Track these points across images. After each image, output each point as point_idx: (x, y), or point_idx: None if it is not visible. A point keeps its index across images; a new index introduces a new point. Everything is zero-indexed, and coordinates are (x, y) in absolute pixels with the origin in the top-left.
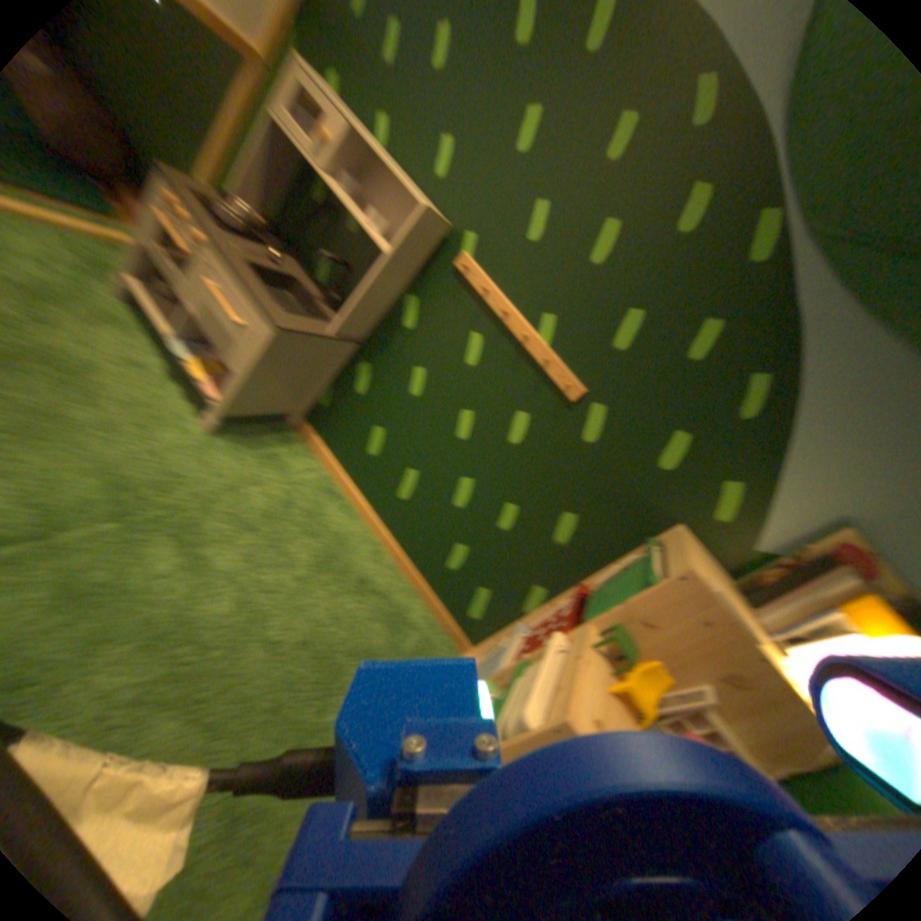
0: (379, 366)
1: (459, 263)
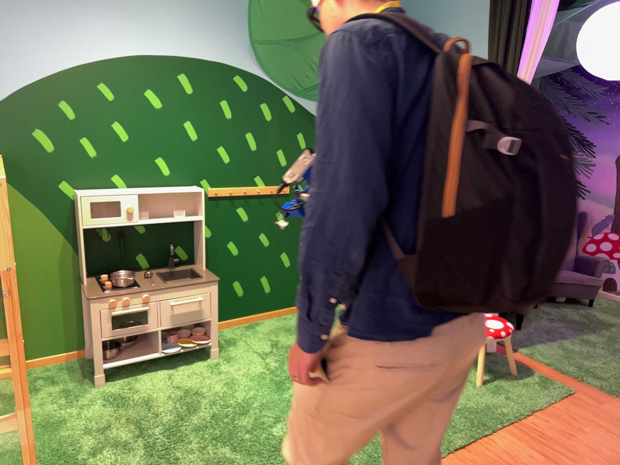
0: (210, 264)
1: (208, 195)
